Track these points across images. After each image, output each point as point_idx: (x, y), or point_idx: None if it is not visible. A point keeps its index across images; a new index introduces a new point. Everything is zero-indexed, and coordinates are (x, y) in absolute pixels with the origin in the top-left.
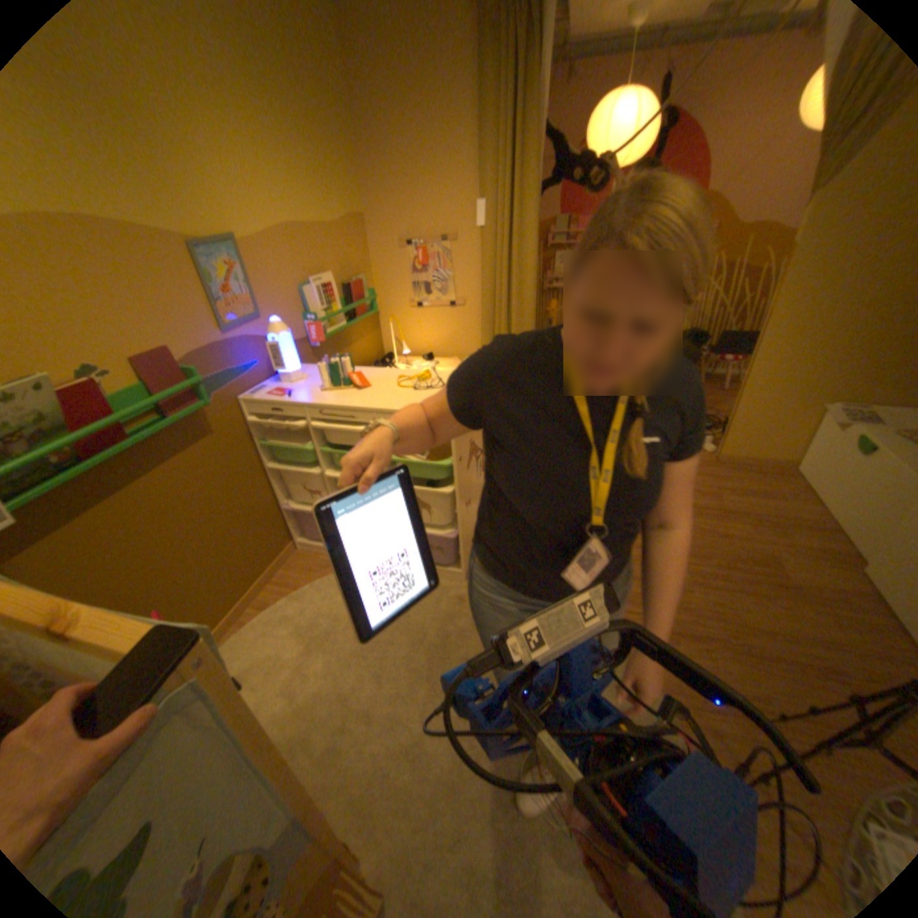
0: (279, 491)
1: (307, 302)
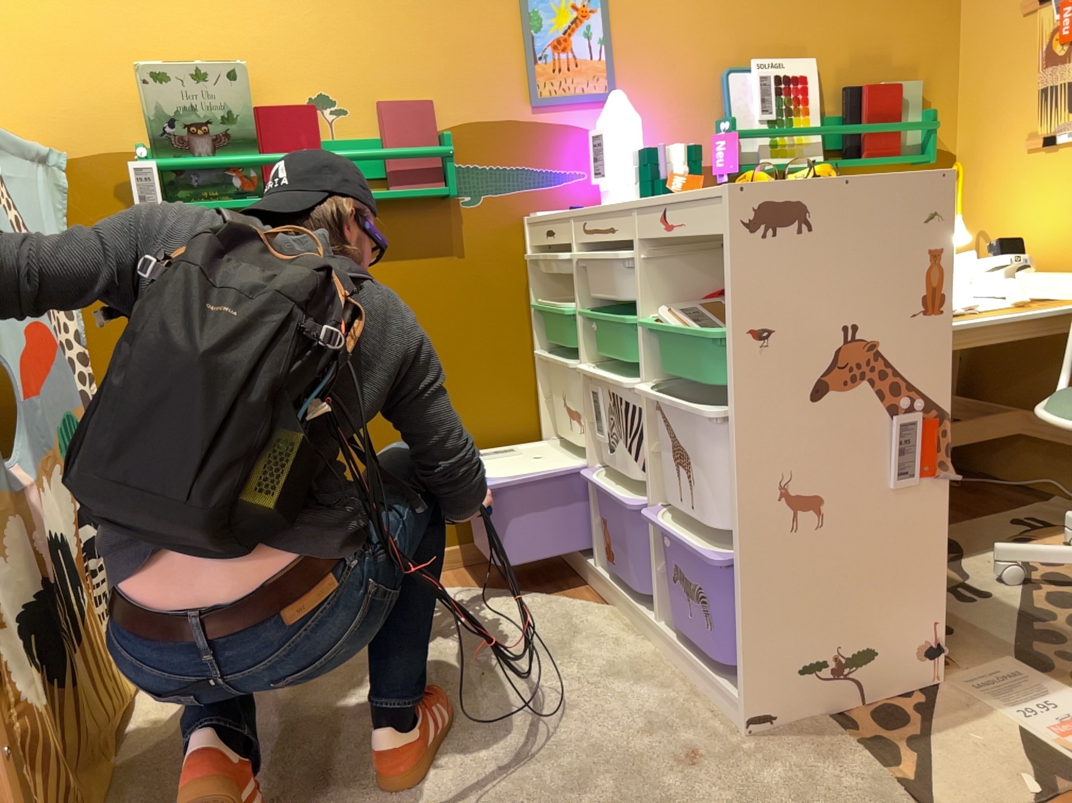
0: (547, 411)
1: (731, 101)
